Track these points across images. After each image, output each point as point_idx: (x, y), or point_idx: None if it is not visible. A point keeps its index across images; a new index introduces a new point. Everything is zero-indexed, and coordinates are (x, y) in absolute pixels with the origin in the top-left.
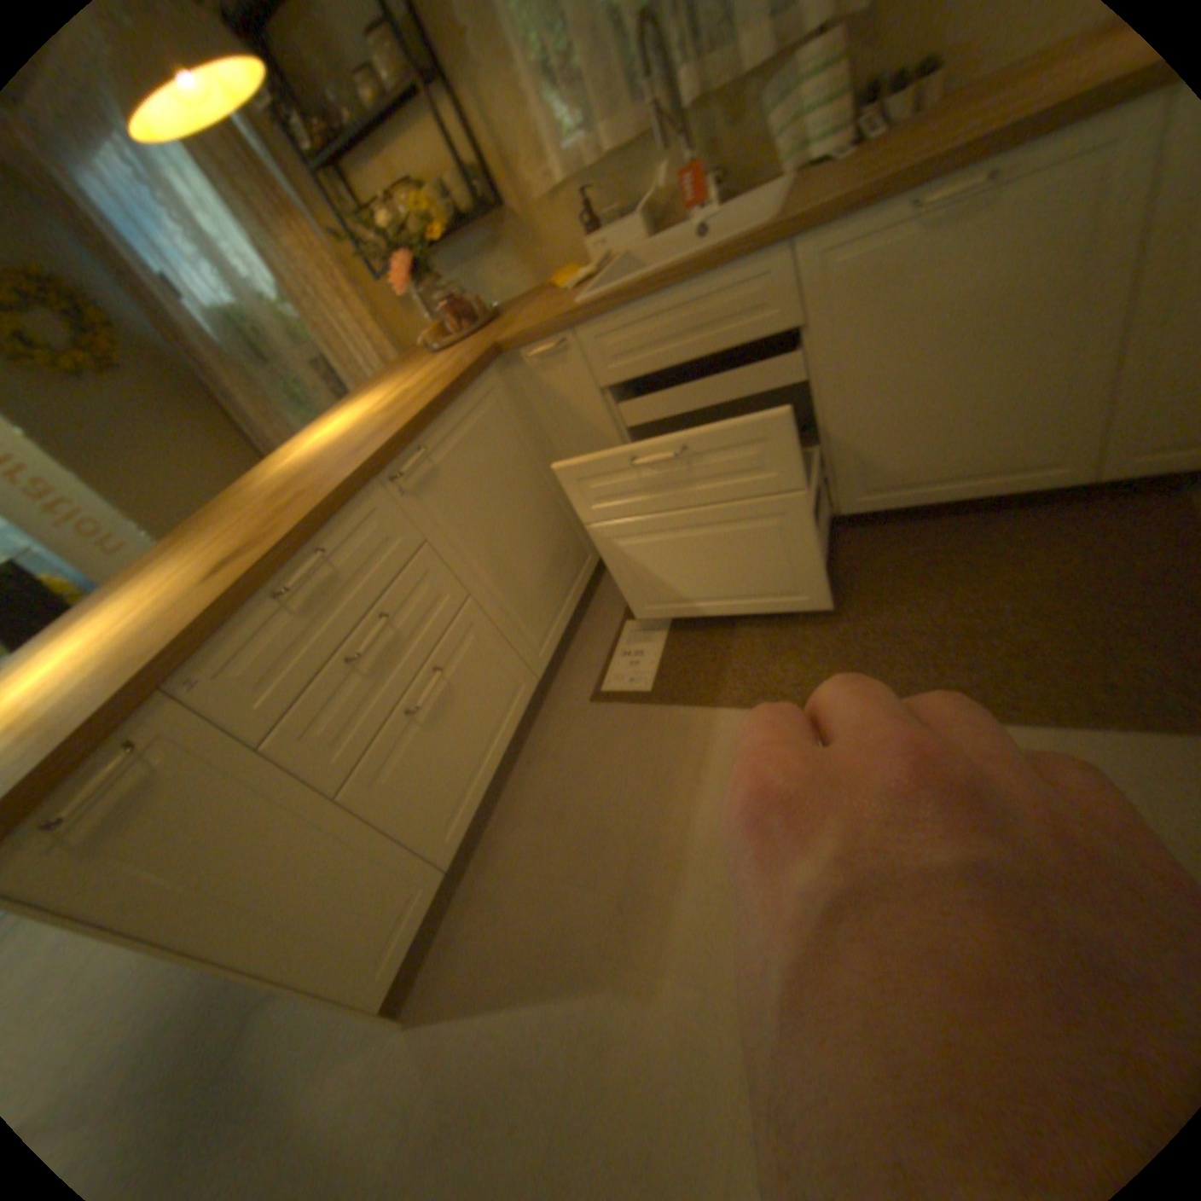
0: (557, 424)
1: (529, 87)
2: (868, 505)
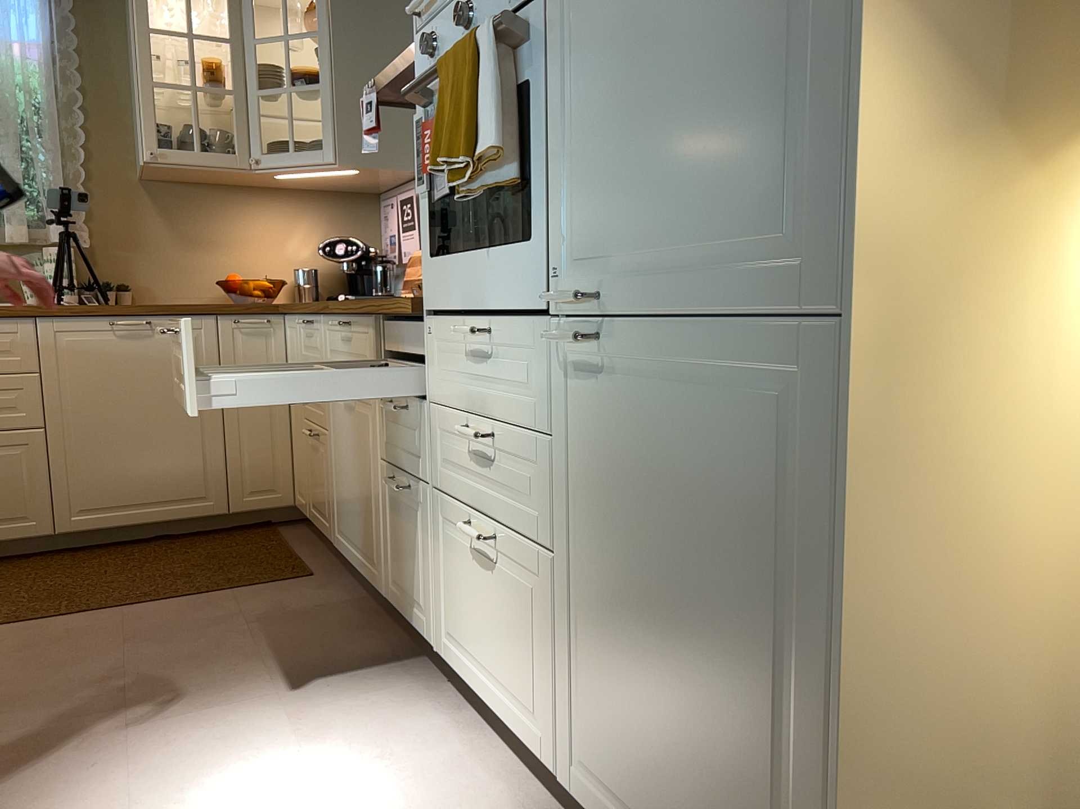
0: None
1: None
2: (79, 524)
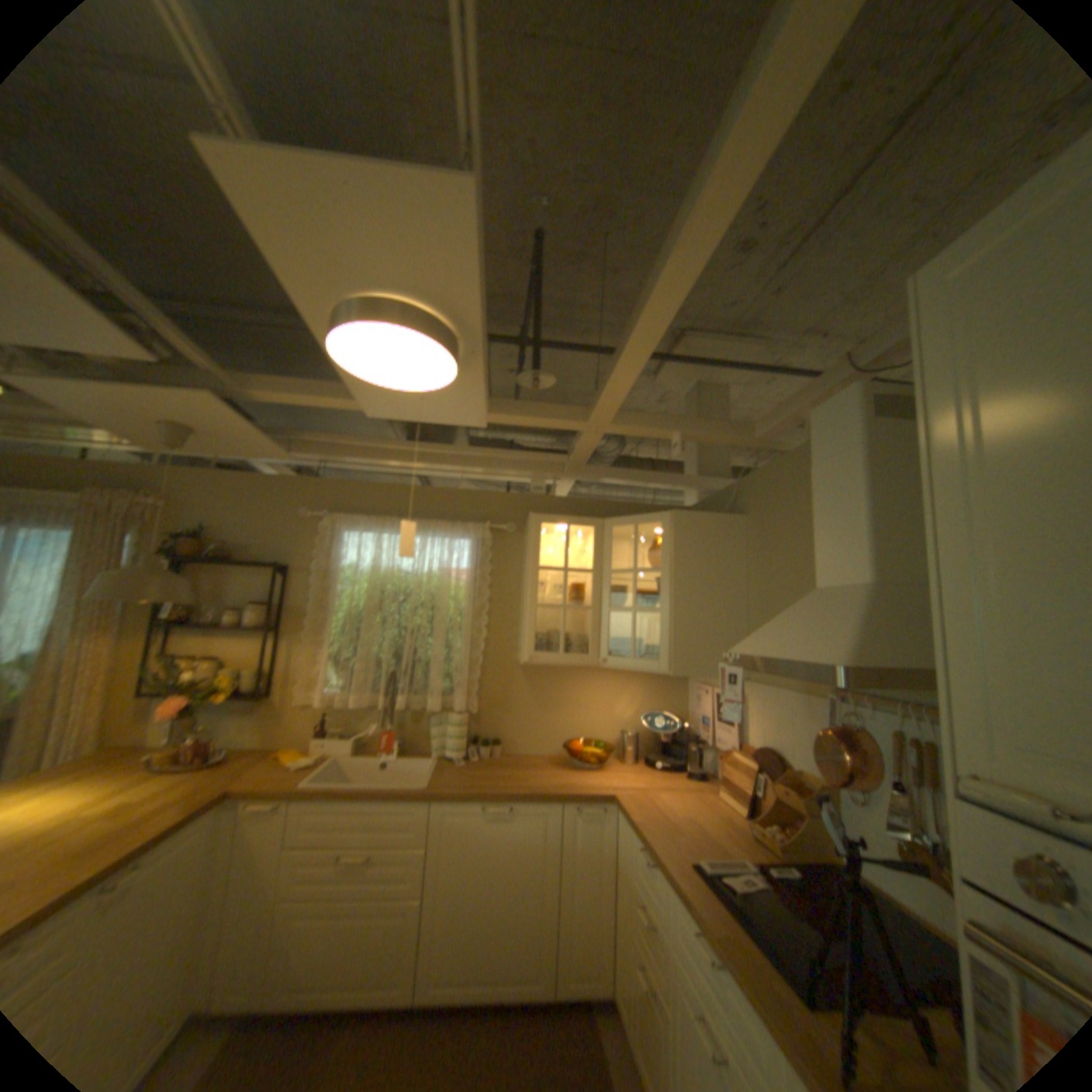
0: (229, 864)
1: (324, 663)
2: (433, 997)
